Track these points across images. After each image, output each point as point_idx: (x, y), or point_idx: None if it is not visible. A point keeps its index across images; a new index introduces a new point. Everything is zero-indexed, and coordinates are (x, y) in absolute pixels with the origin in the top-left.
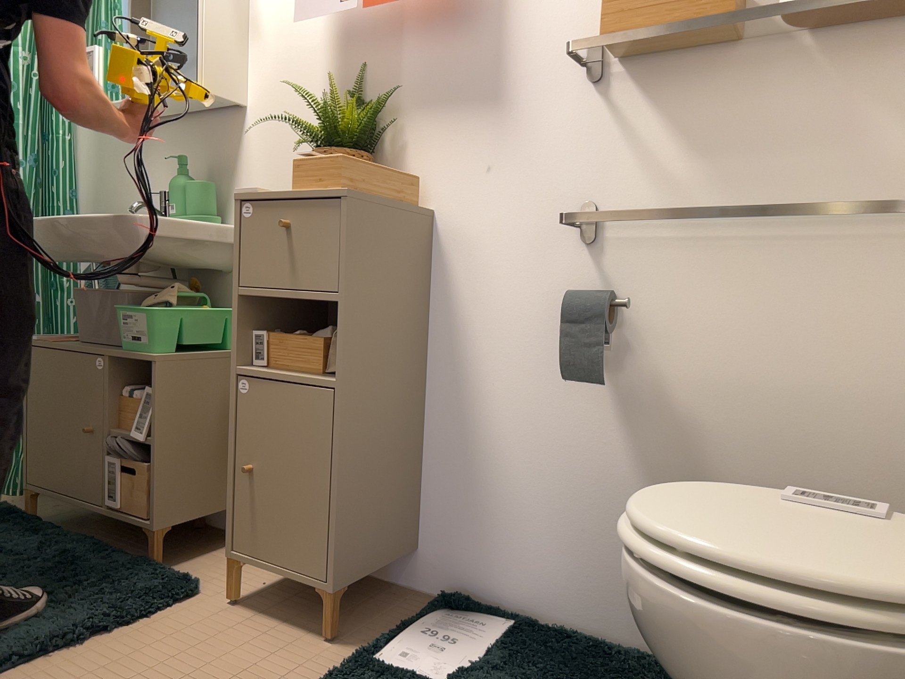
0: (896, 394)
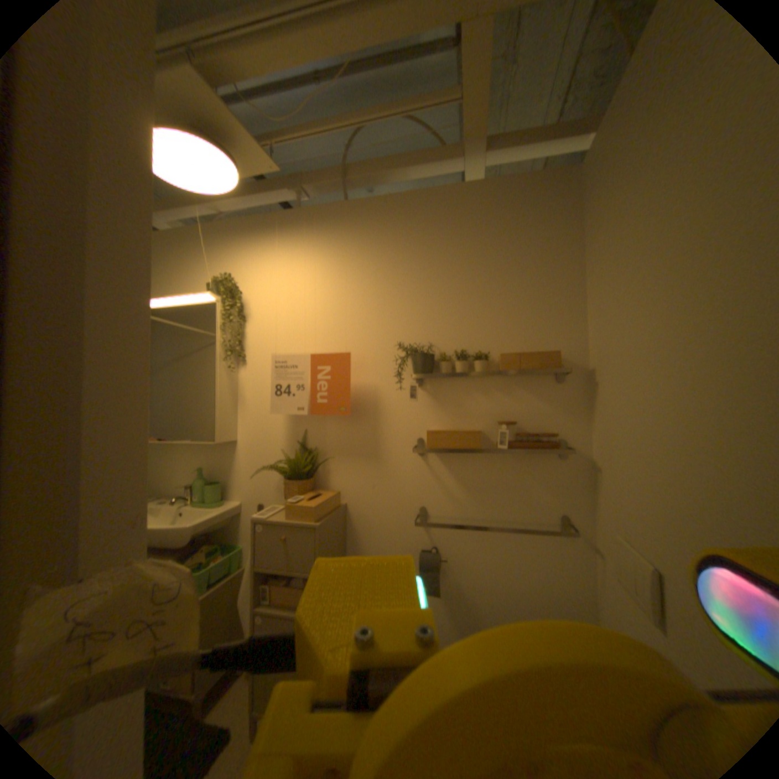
0: (556, 596)
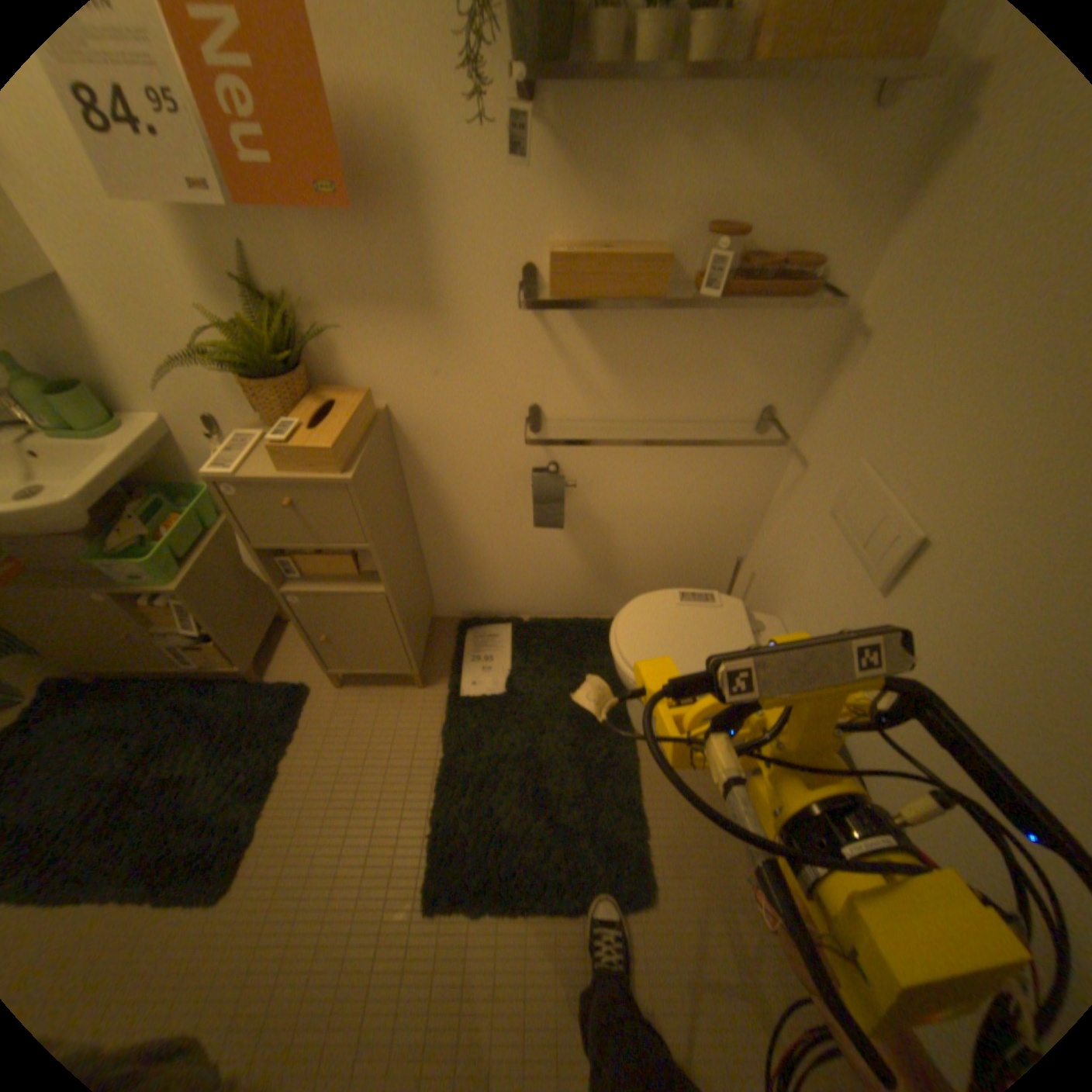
0: (716, 506)
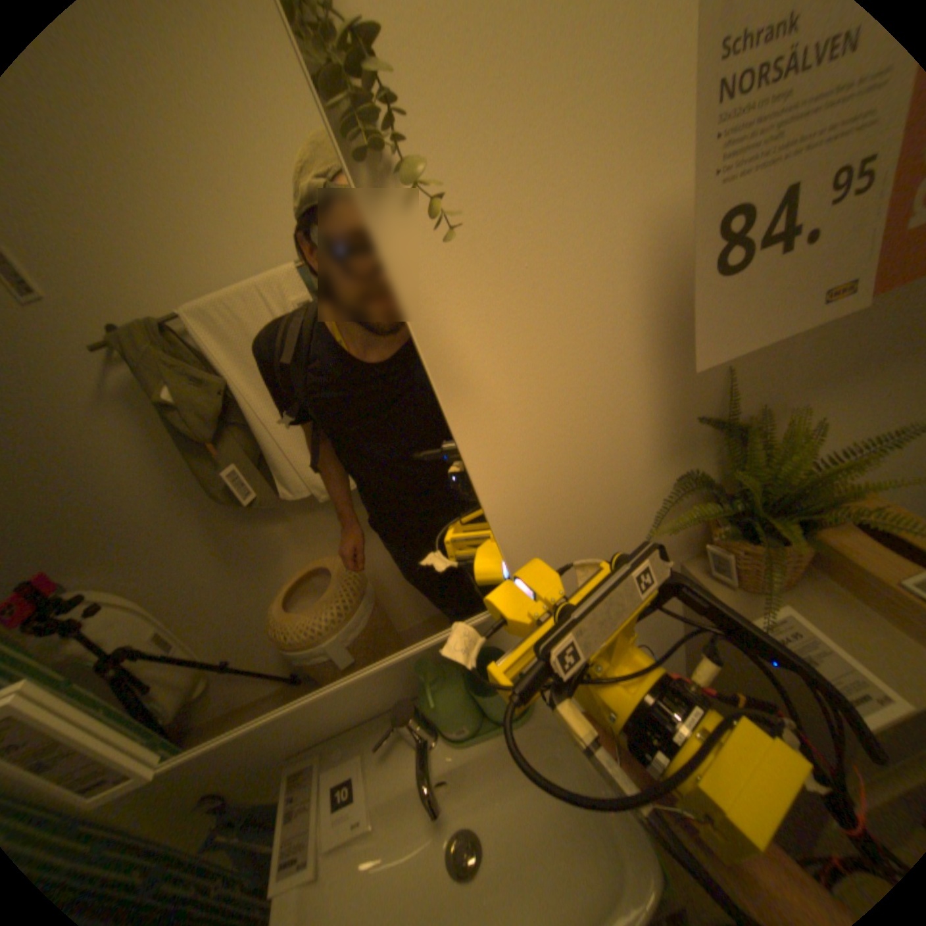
0: None
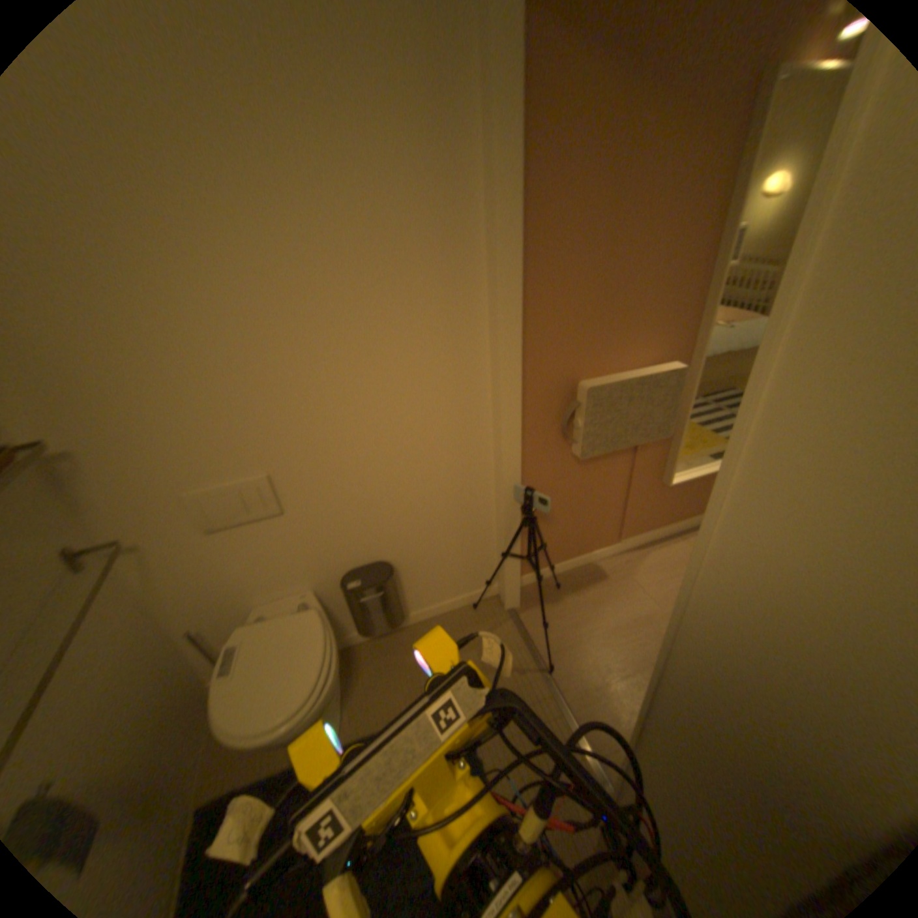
0: (123, 641)
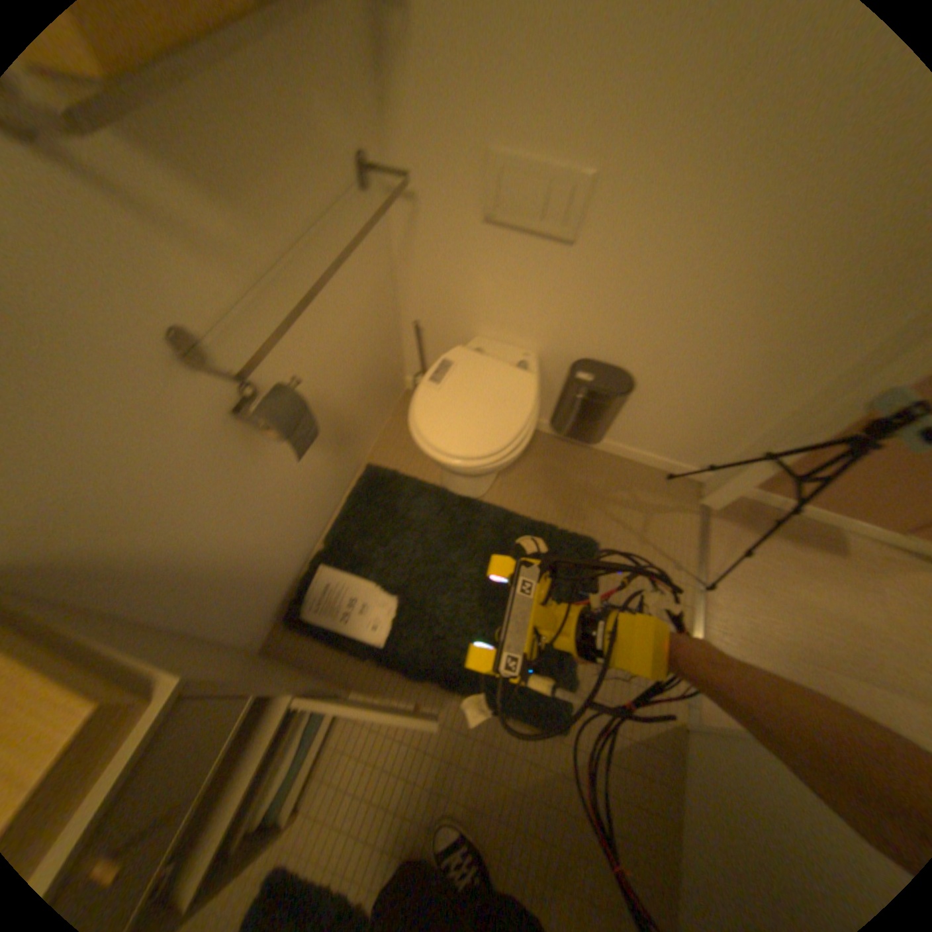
0: (371, 295)
